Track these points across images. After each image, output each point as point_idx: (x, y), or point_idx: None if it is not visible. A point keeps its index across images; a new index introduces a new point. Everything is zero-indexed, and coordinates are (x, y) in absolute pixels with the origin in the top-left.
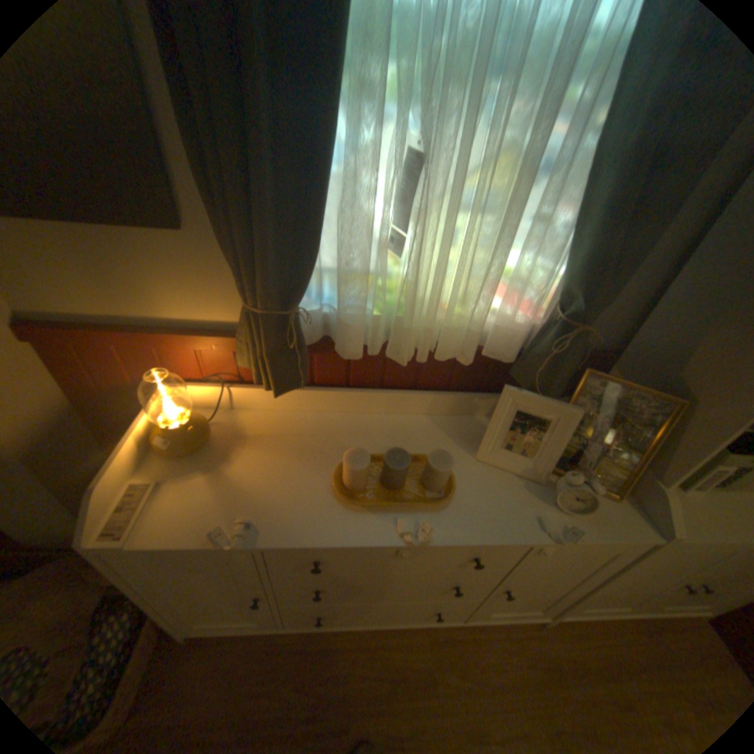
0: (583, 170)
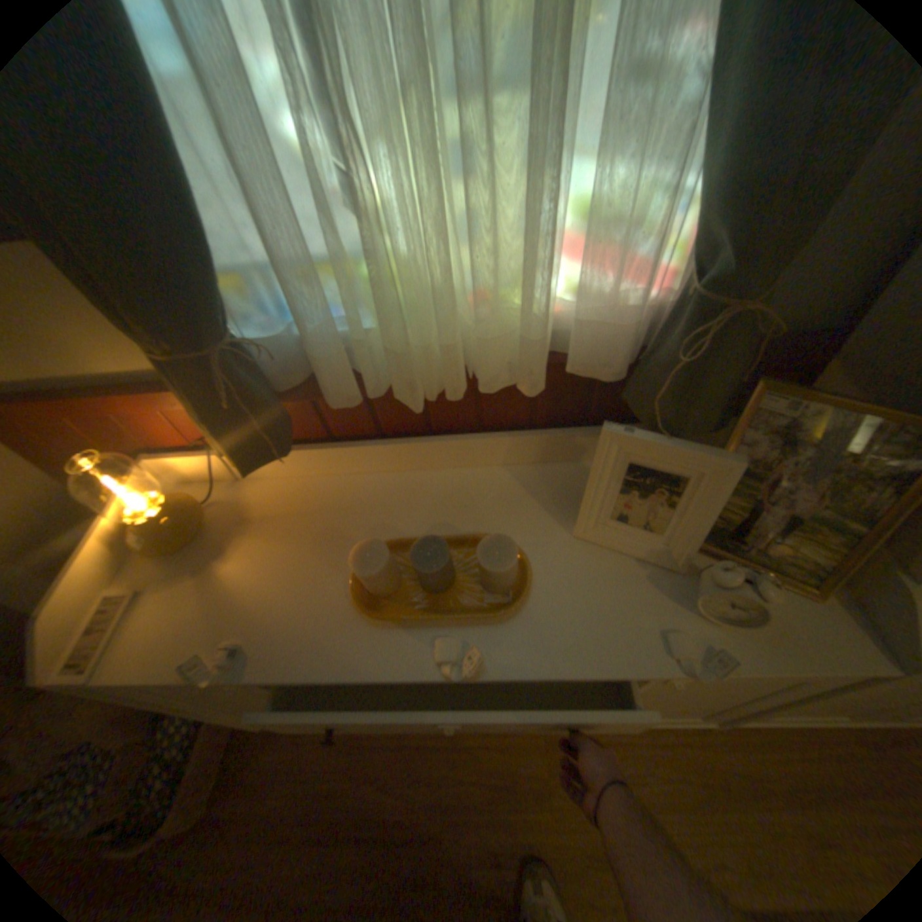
0: None
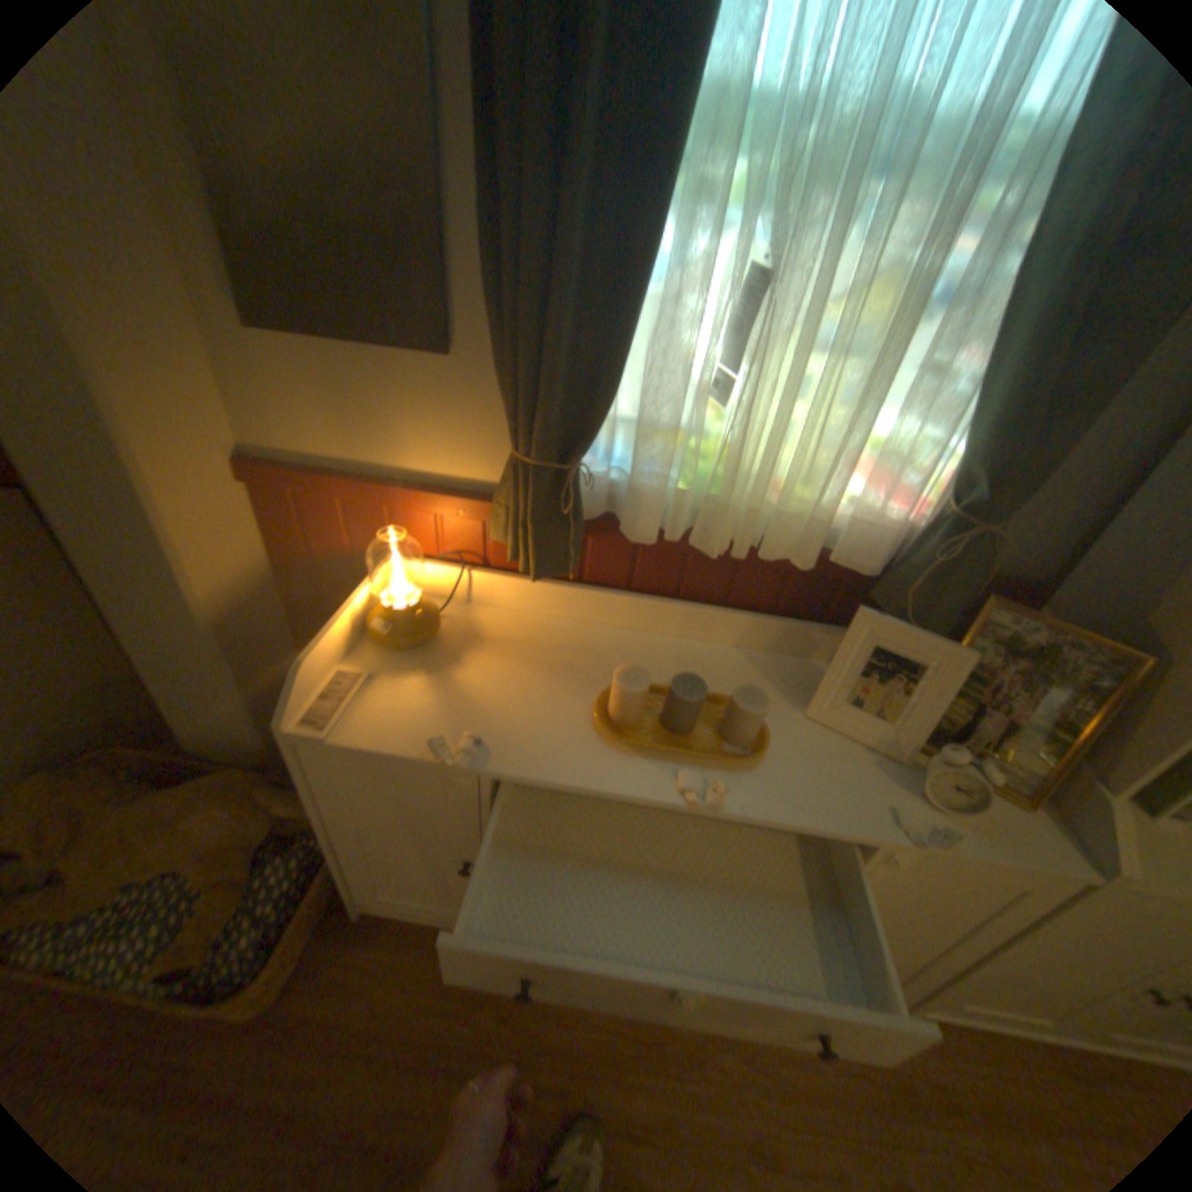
0: (997, 301)
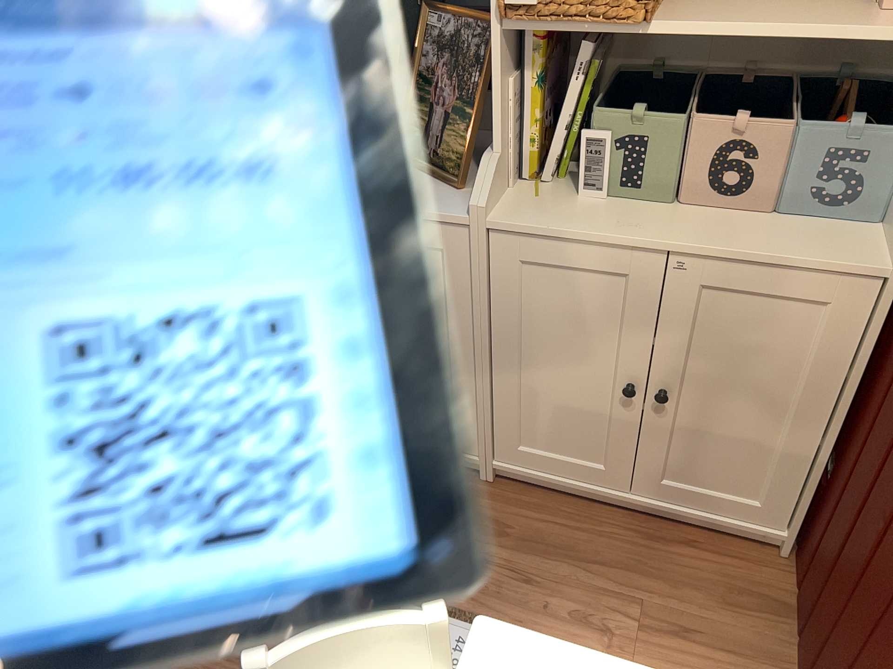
0: None
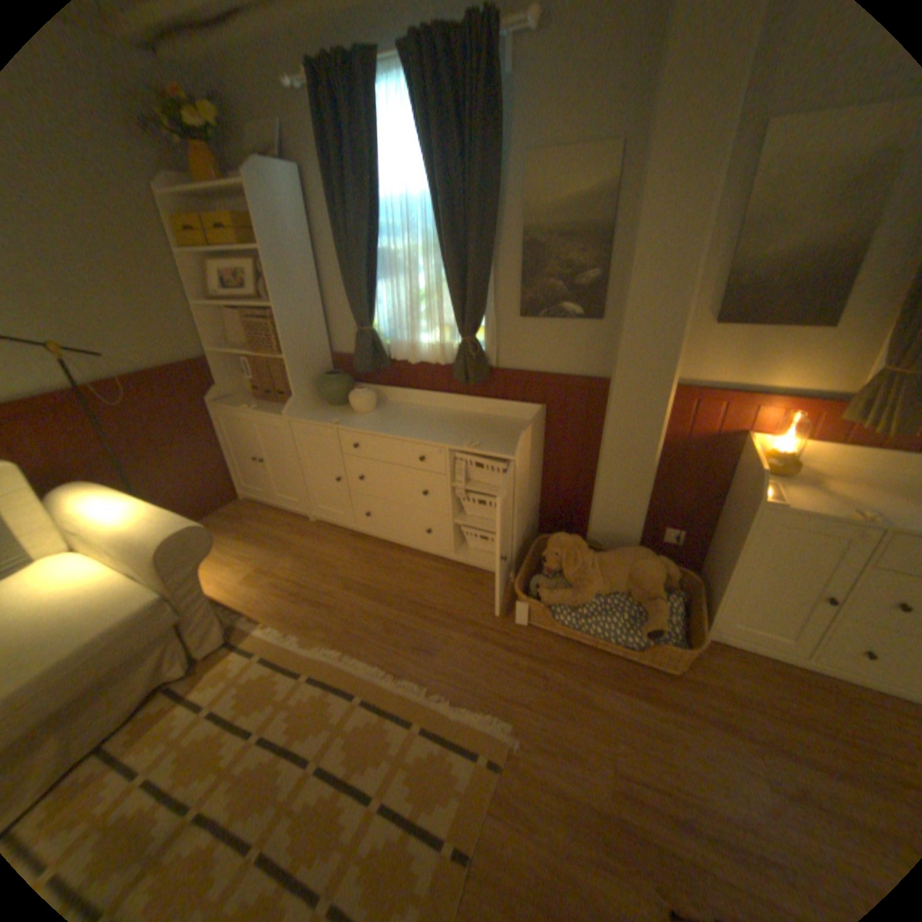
0: None
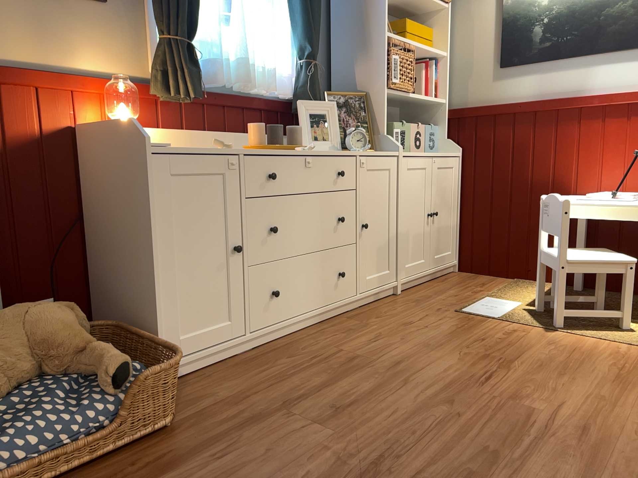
0: None
